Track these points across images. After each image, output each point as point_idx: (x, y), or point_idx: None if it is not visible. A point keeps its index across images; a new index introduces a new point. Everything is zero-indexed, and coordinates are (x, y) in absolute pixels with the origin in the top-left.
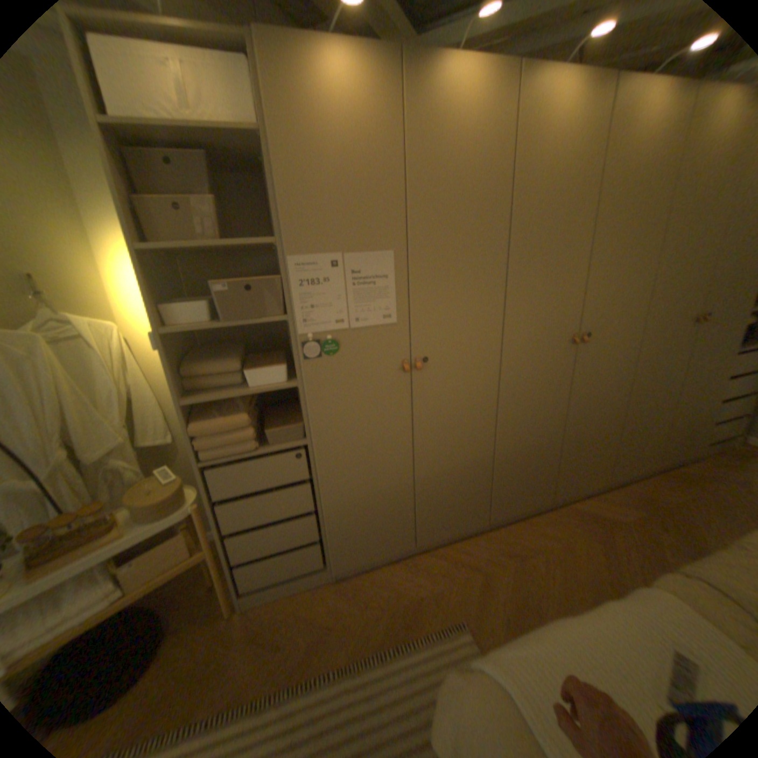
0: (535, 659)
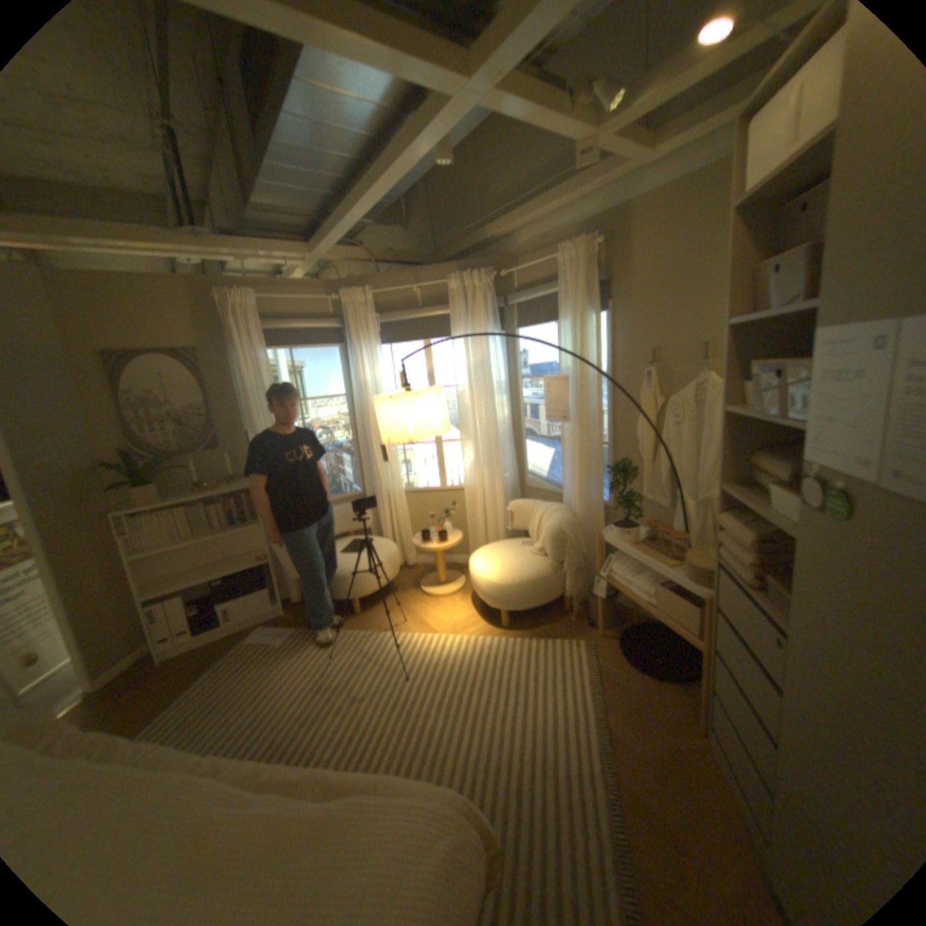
0: (418, 849)
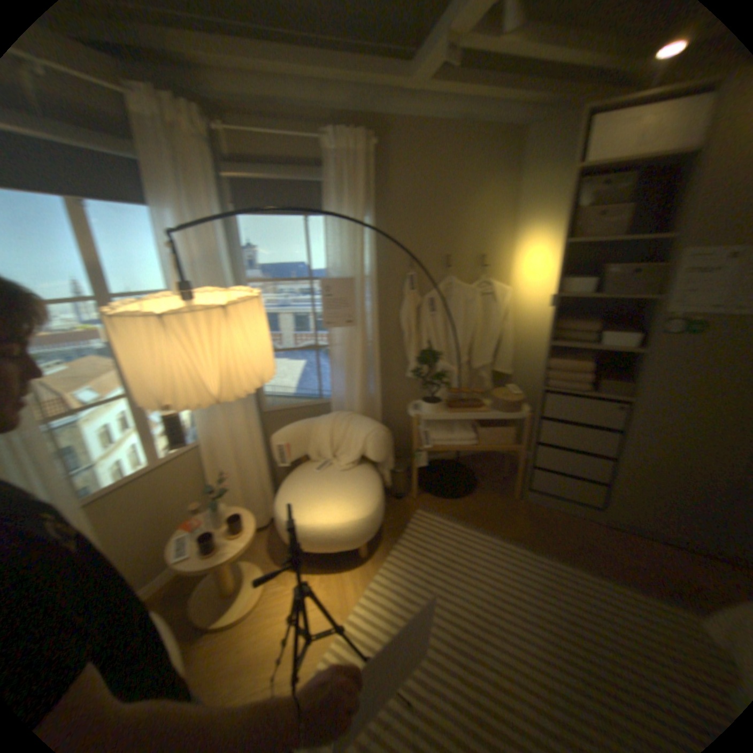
0: None
